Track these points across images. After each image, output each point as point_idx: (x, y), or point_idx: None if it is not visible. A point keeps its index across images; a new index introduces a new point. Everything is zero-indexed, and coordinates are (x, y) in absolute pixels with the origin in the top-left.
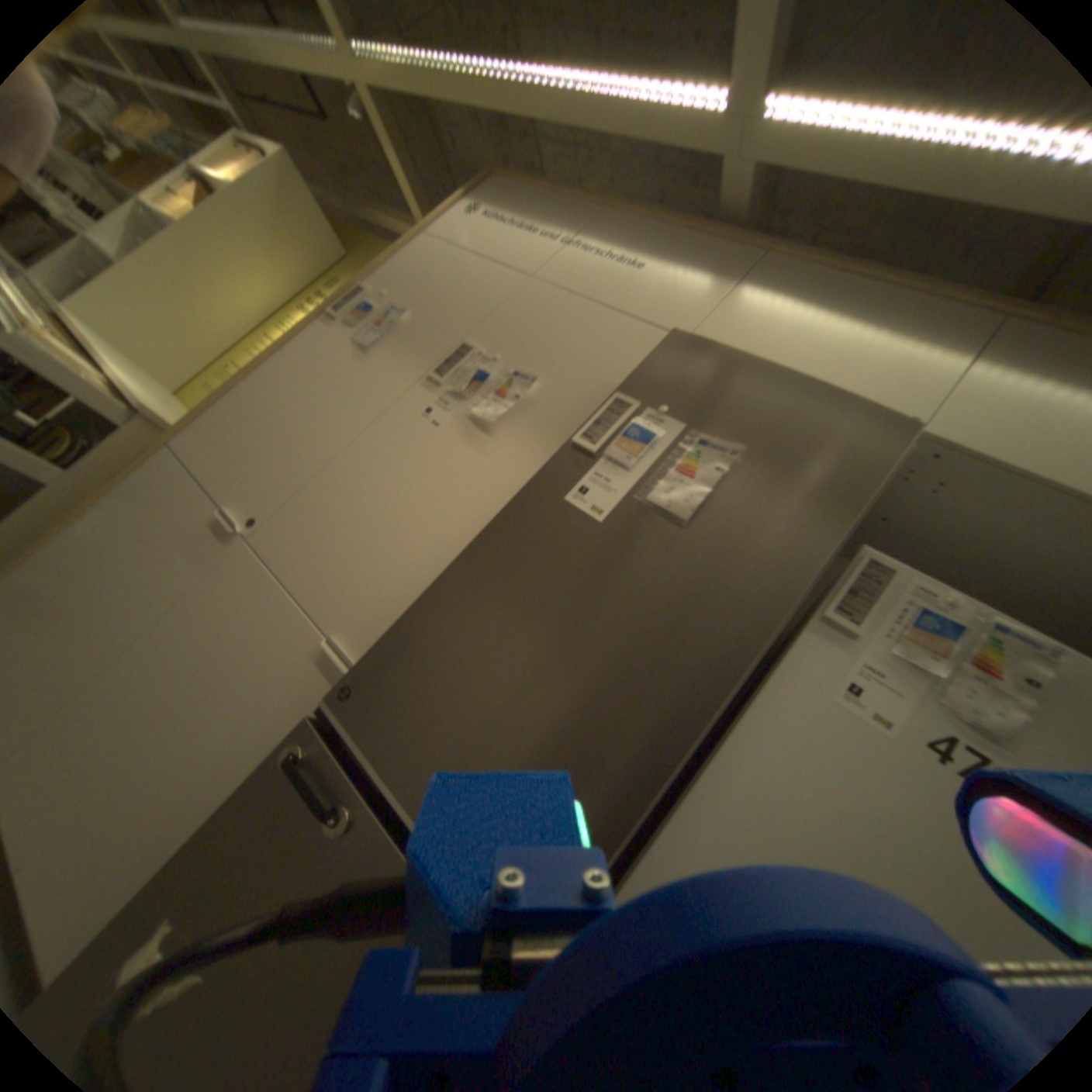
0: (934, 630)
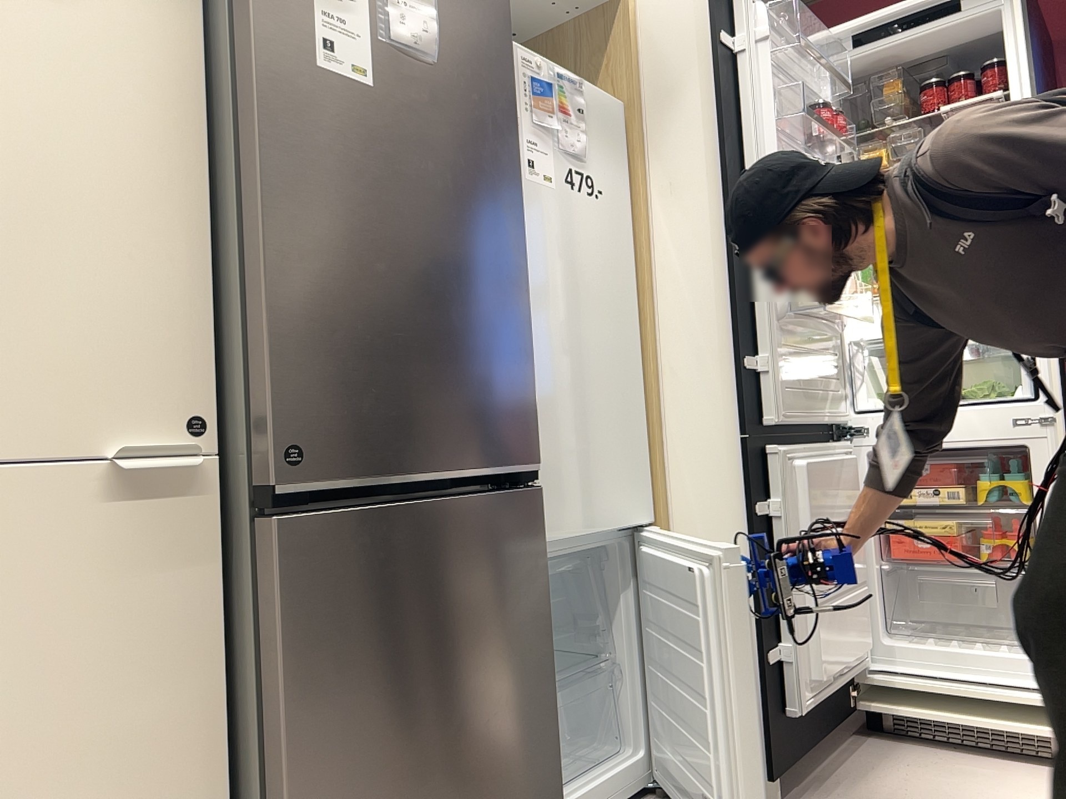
0: (541, 91)
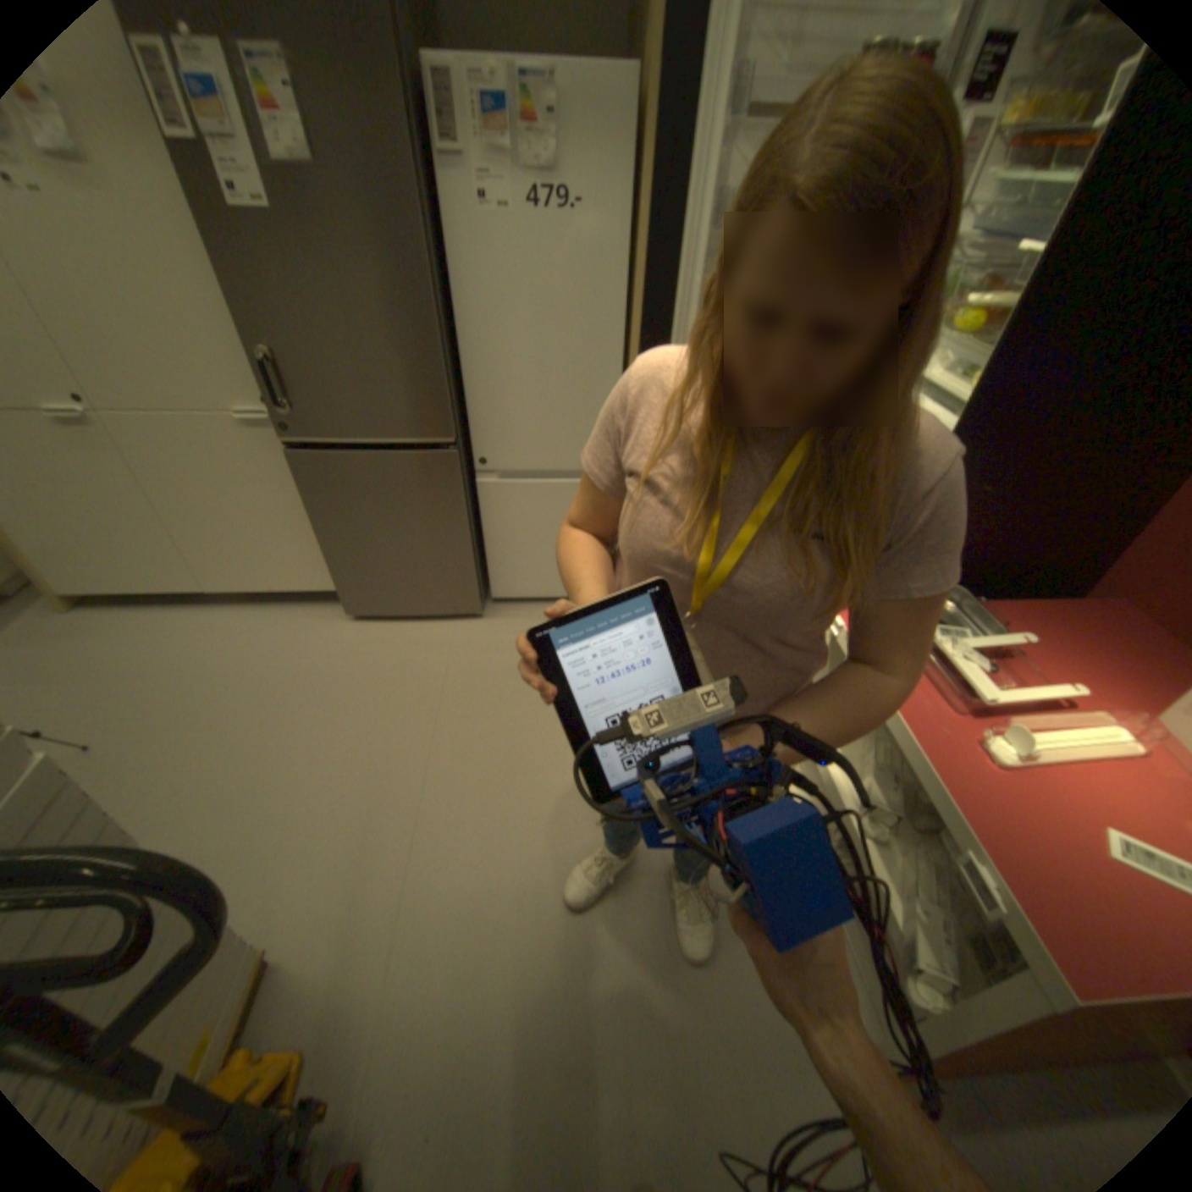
0: (491, 109)
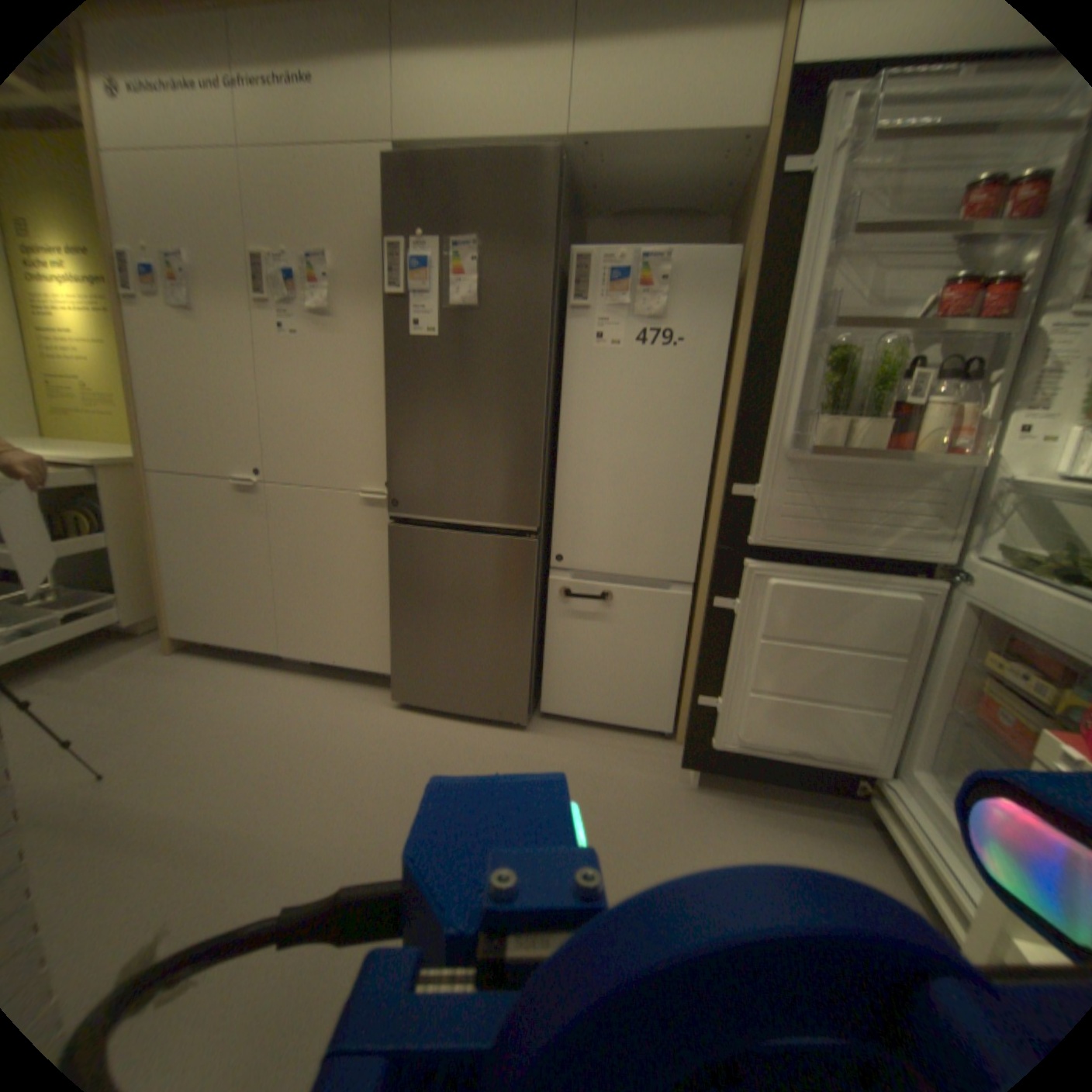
0: (617, 277)
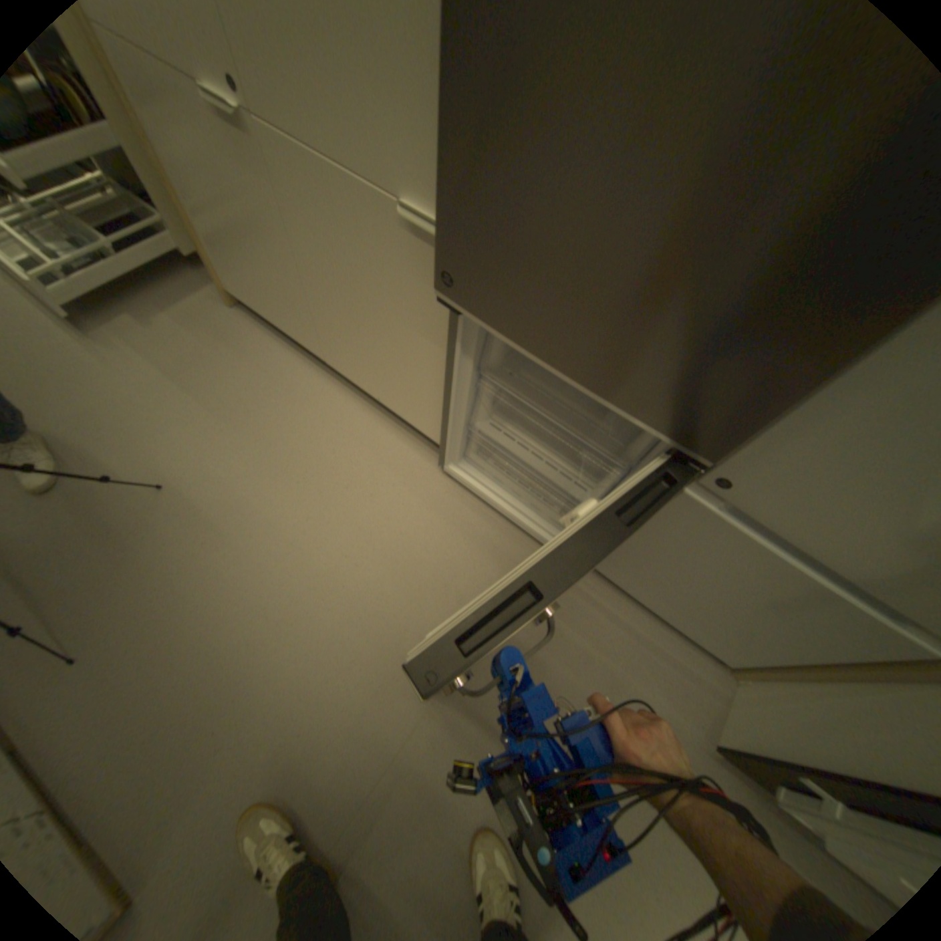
0: None
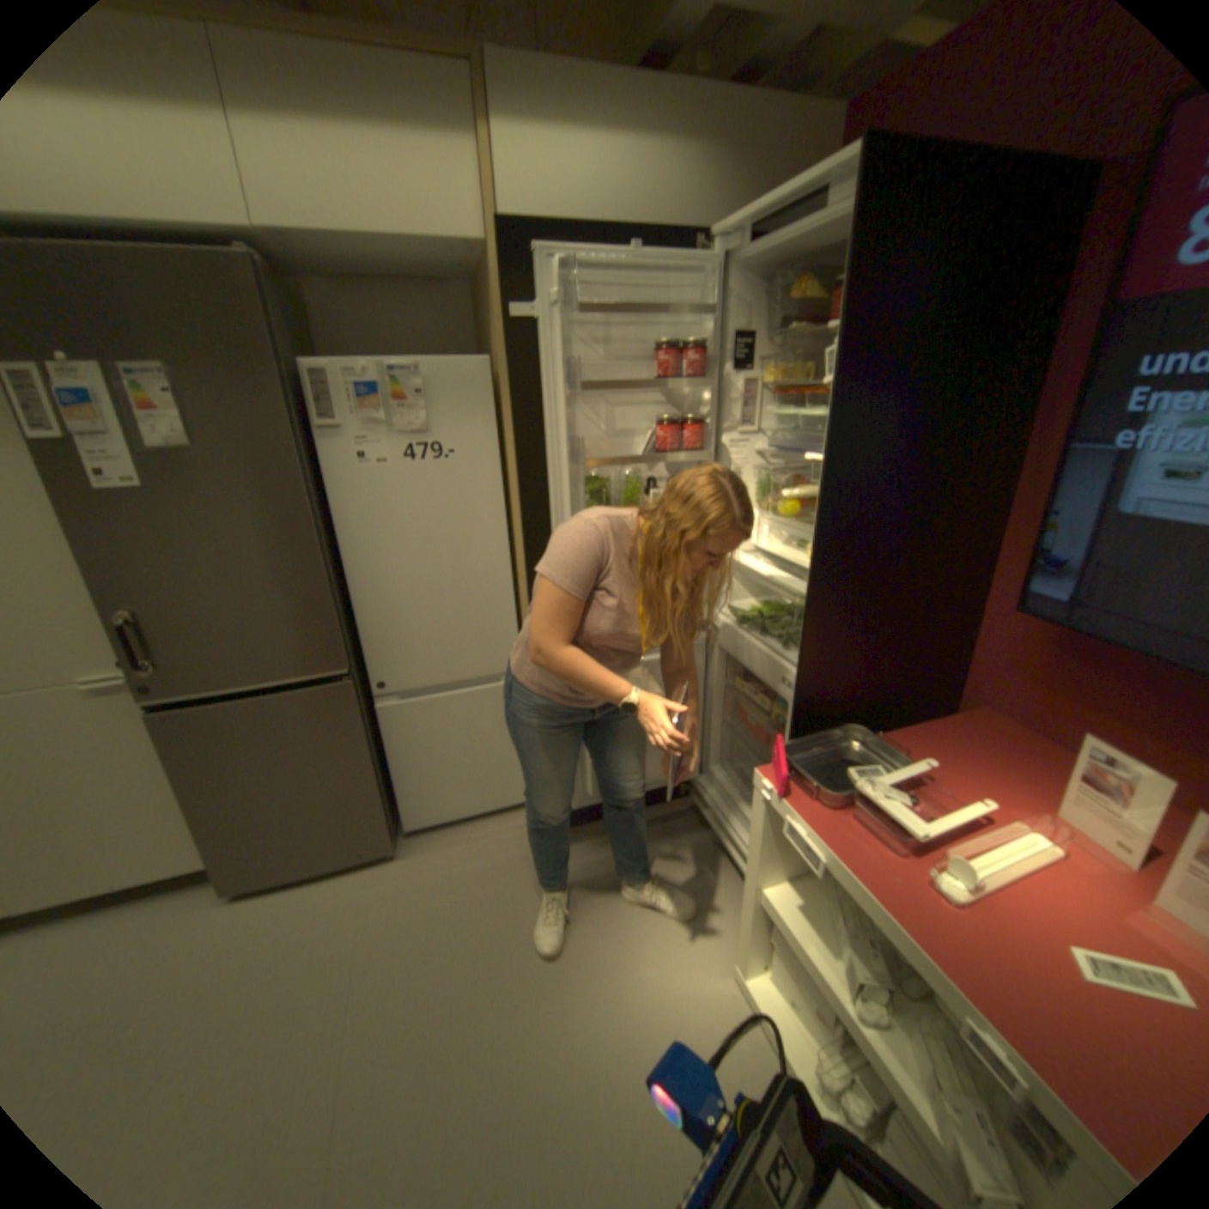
0: (365, 394)
